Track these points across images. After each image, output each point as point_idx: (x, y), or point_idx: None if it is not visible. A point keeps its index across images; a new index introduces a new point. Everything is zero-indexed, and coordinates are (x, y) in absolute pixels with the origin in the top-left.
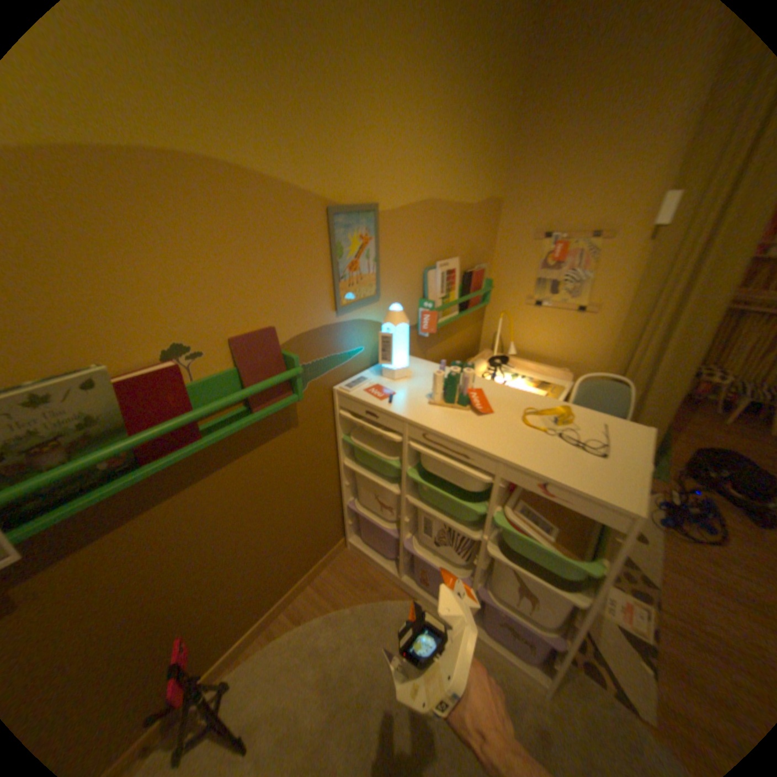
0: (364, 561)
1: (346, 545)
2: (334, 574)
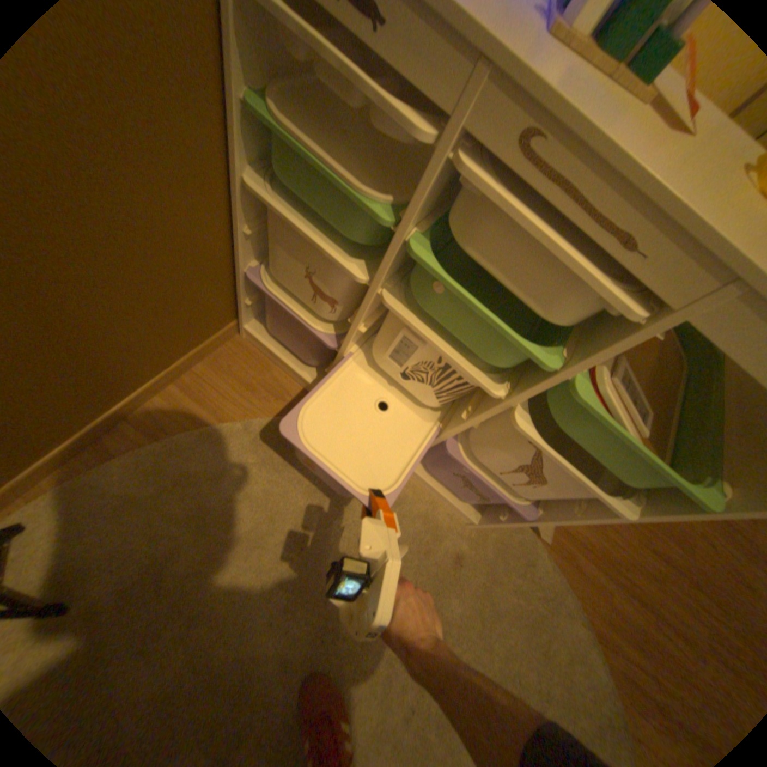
0: (268, 359)
1: (238, 331)
2: (218, 372)
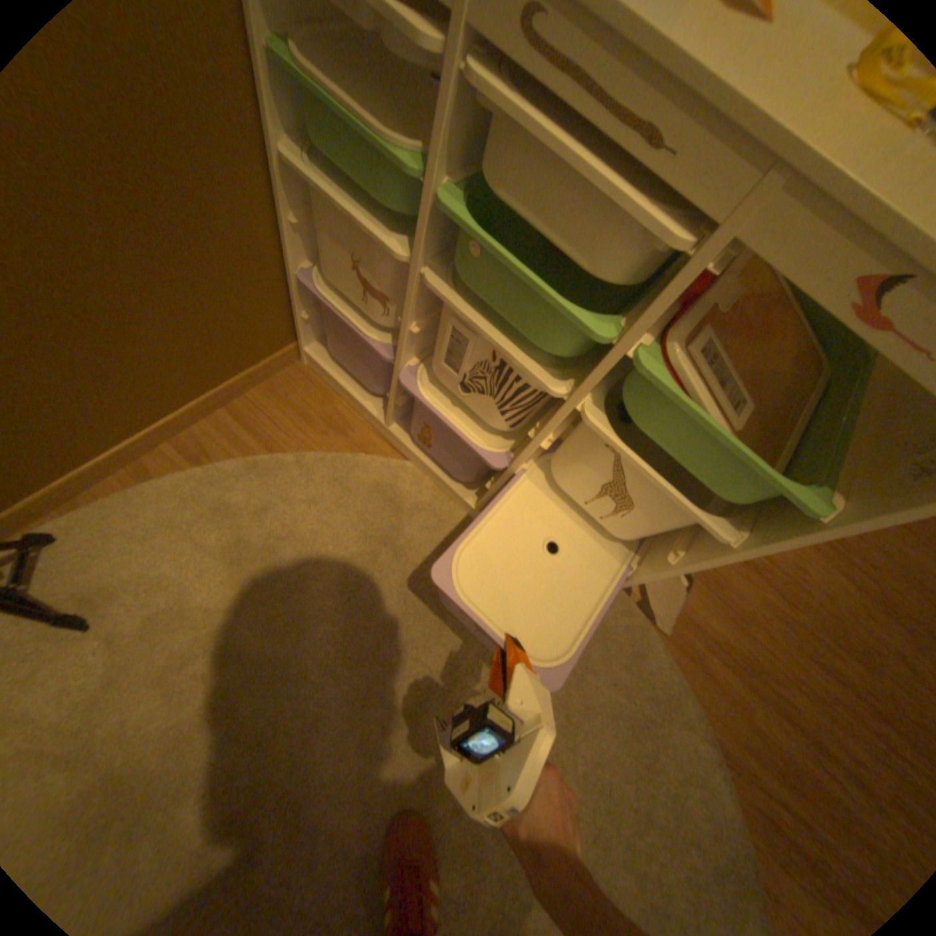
0: (330, 389)
1: (300, 356)
2: (273, 399)
